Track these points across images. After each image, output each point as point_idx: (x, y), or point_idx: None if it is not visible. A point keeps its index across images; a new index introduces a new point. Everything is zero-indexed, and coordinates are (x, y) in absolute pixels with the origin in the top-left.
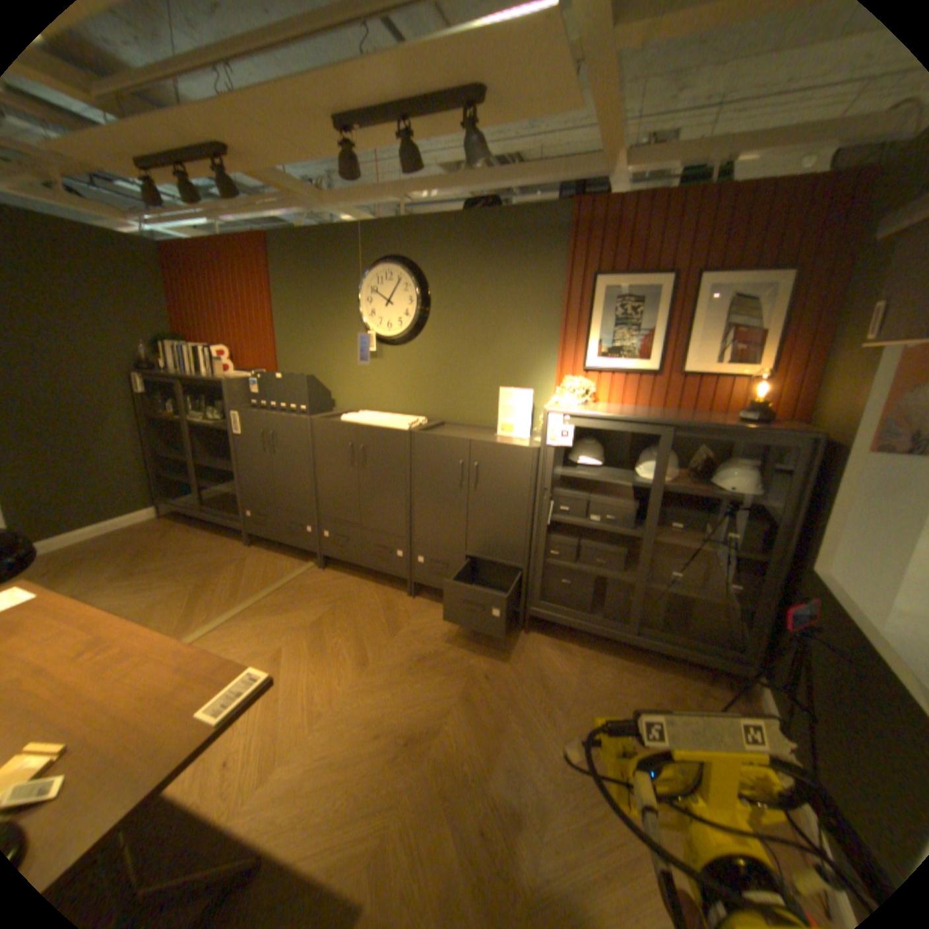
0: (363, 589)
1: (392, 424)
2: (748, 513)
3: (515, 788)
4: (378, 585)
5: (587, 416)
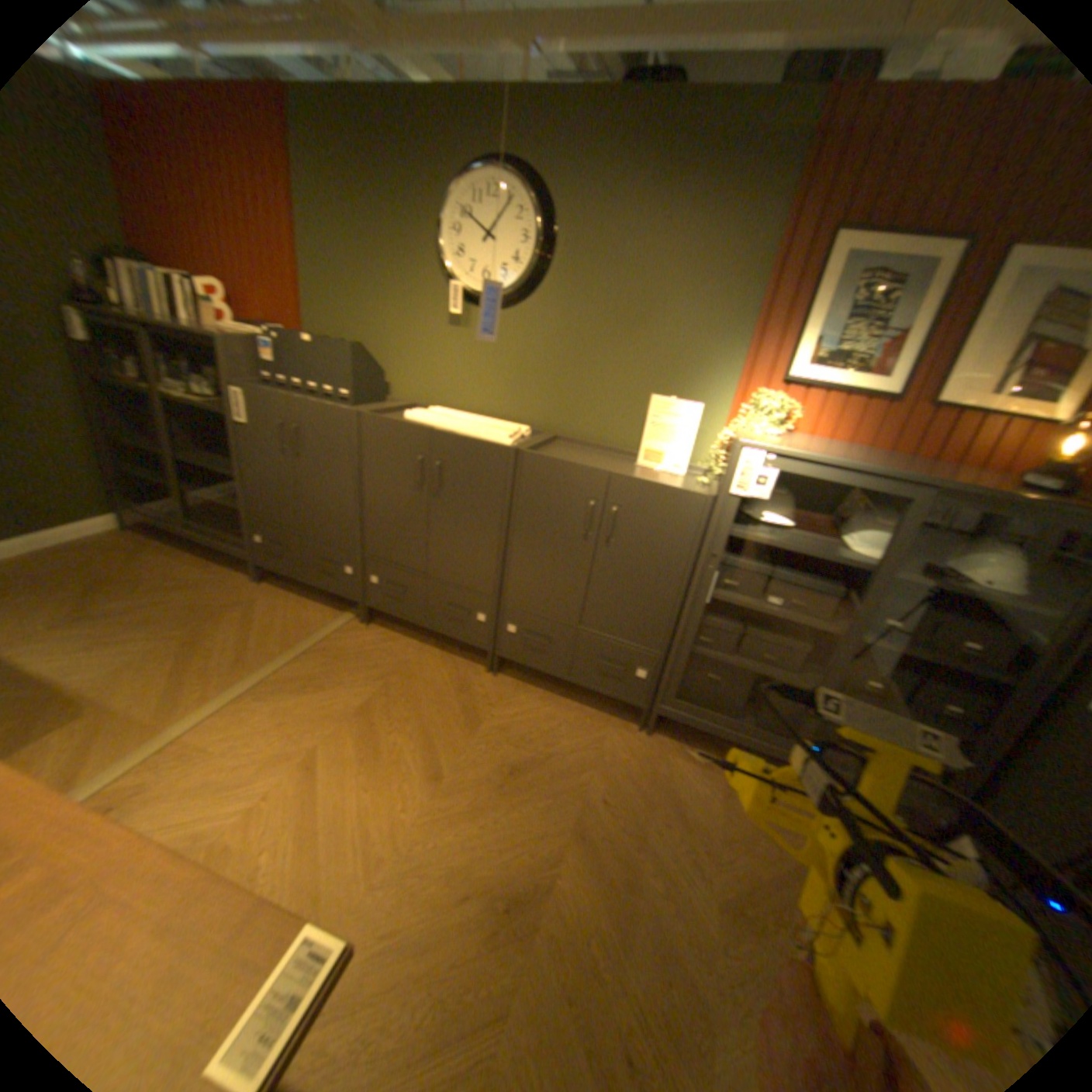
0: (423, 658)
1: (484, 434)
2: (990, 614)
3: (664, 981)
4: (444, 653)
5: (804, 458)
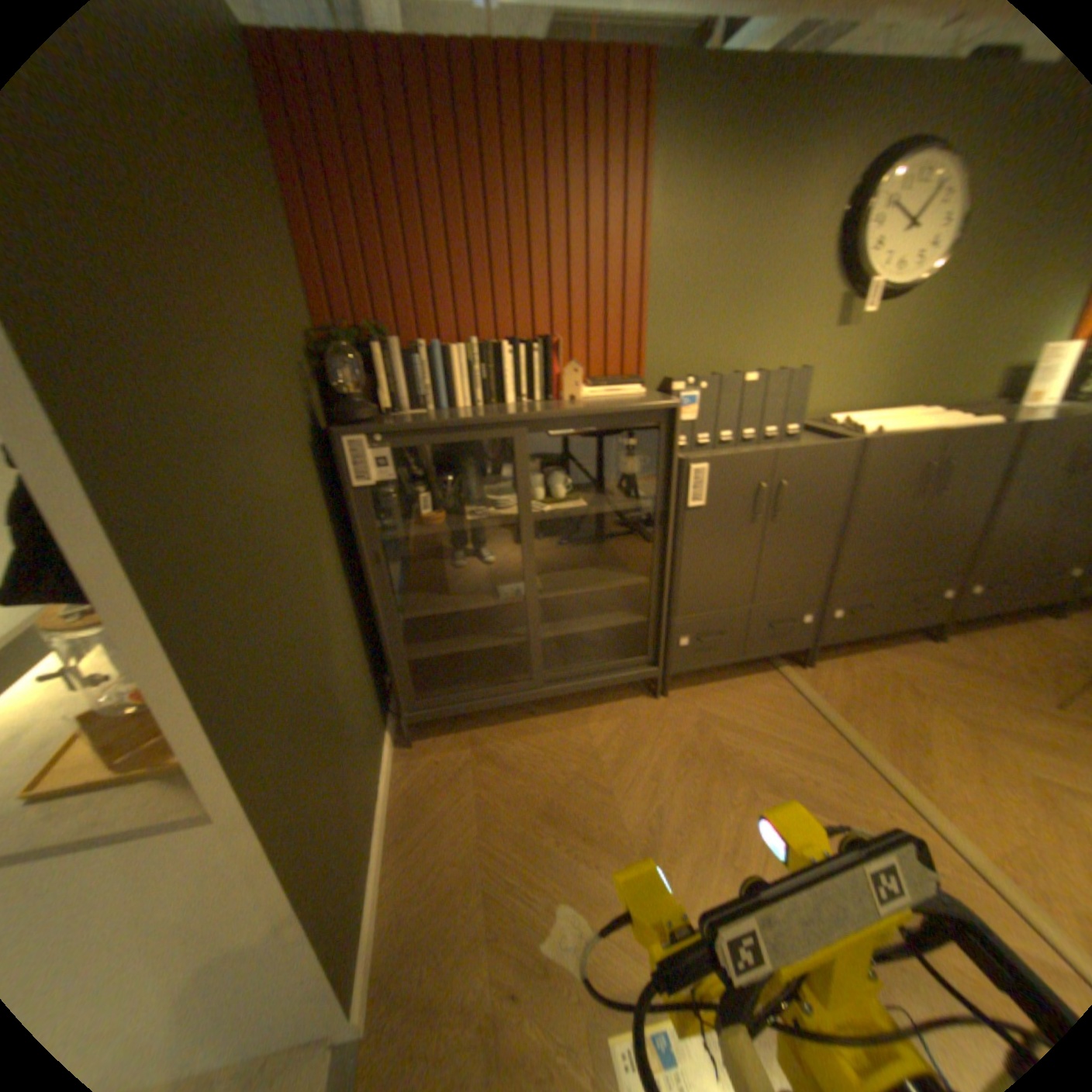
0: (895, 663)
1: (975, 421)
2: None
3: None
4: (893, 651)
5: None
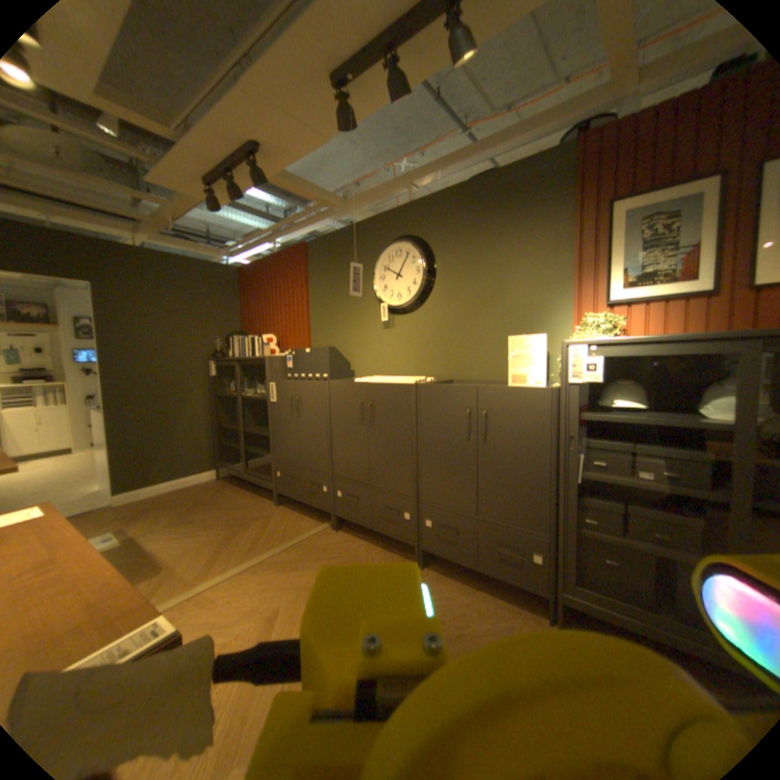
0: (371, 552)
1: (399, 380)
2: None
3: None
4: (387, 550)
5: (621, 340)
